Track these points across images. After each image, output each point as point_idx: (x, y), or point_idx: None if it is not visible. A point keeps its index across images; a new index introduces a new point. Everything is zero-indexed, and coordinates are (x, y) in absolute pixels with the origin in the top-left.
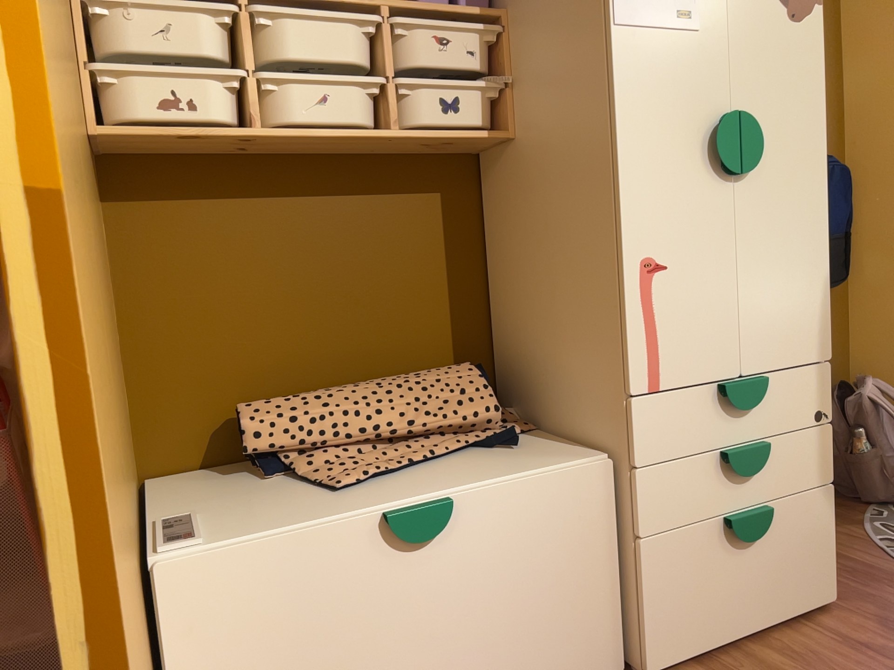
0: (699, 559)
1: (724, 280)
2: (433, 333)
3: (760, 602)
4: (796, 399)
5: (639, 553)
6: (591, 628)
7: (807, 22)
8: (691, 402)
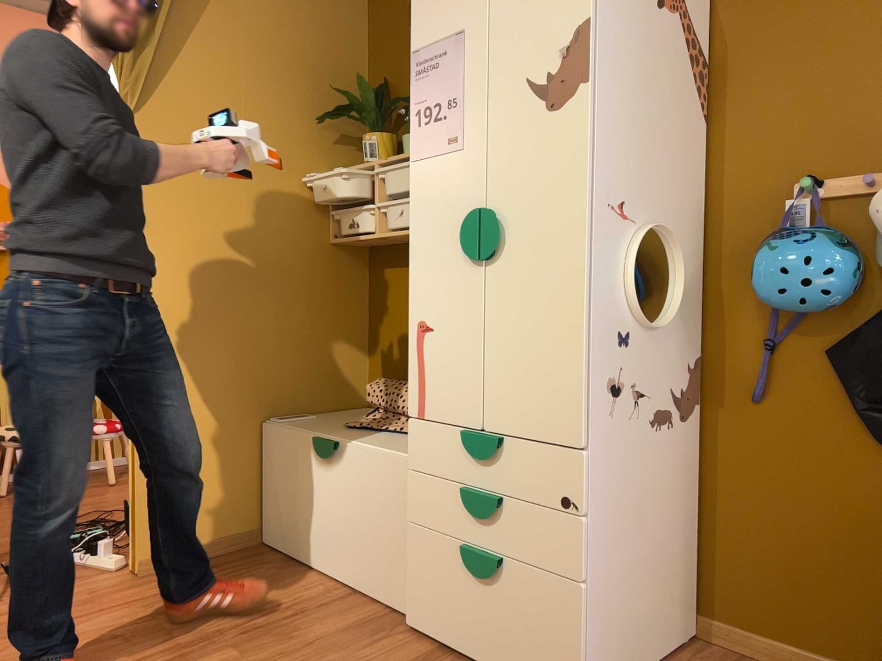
0: (443, 566)
1: (472, 346)
2: None
3: (492, 644)
4: (540, 475)
5: (410, 533)
6: (395, 570)
7: (569, 107)
8: (444, 437)
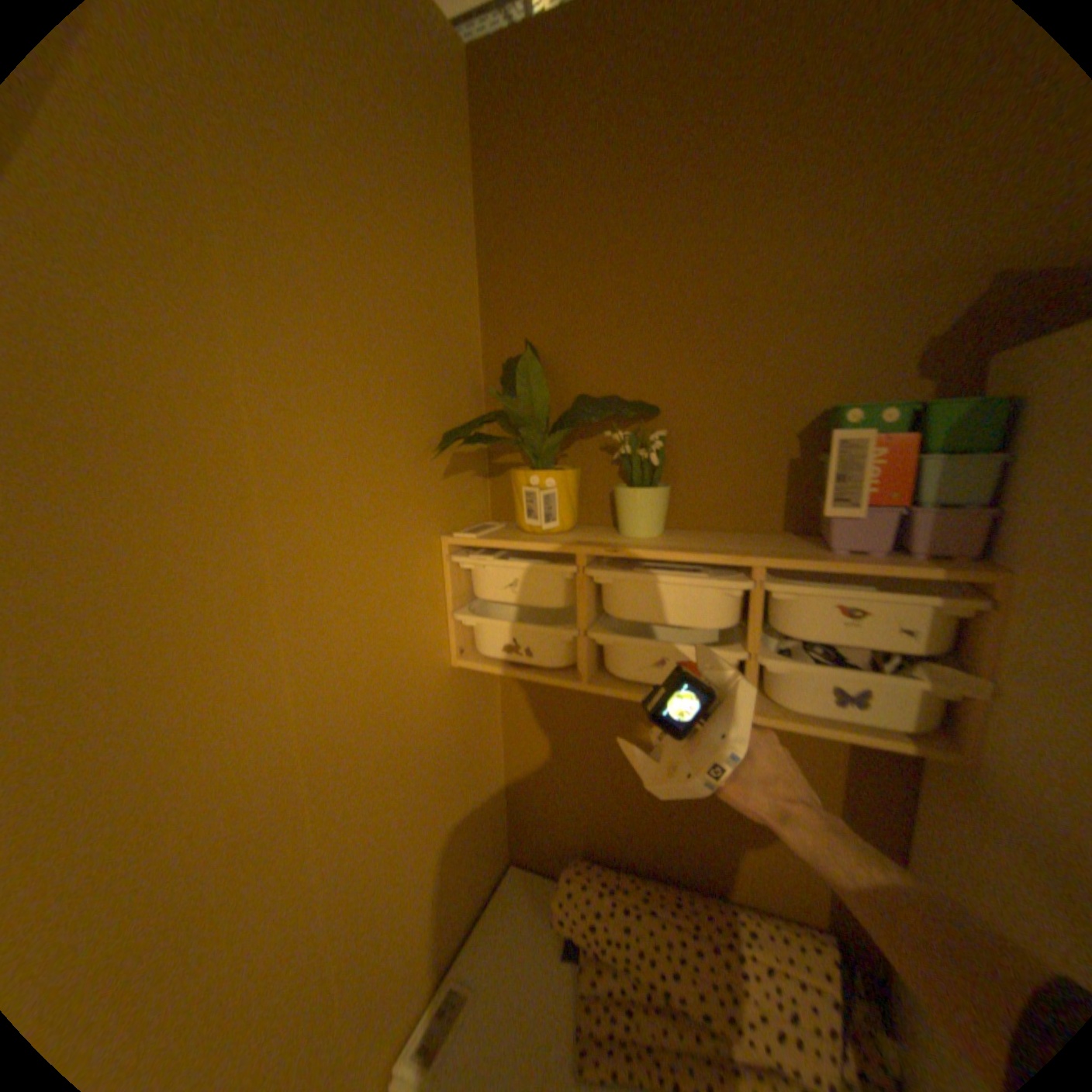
0: None
1: None
2: (803, 878)
3: None
4: None
5: None
6: None
7: None
8: None
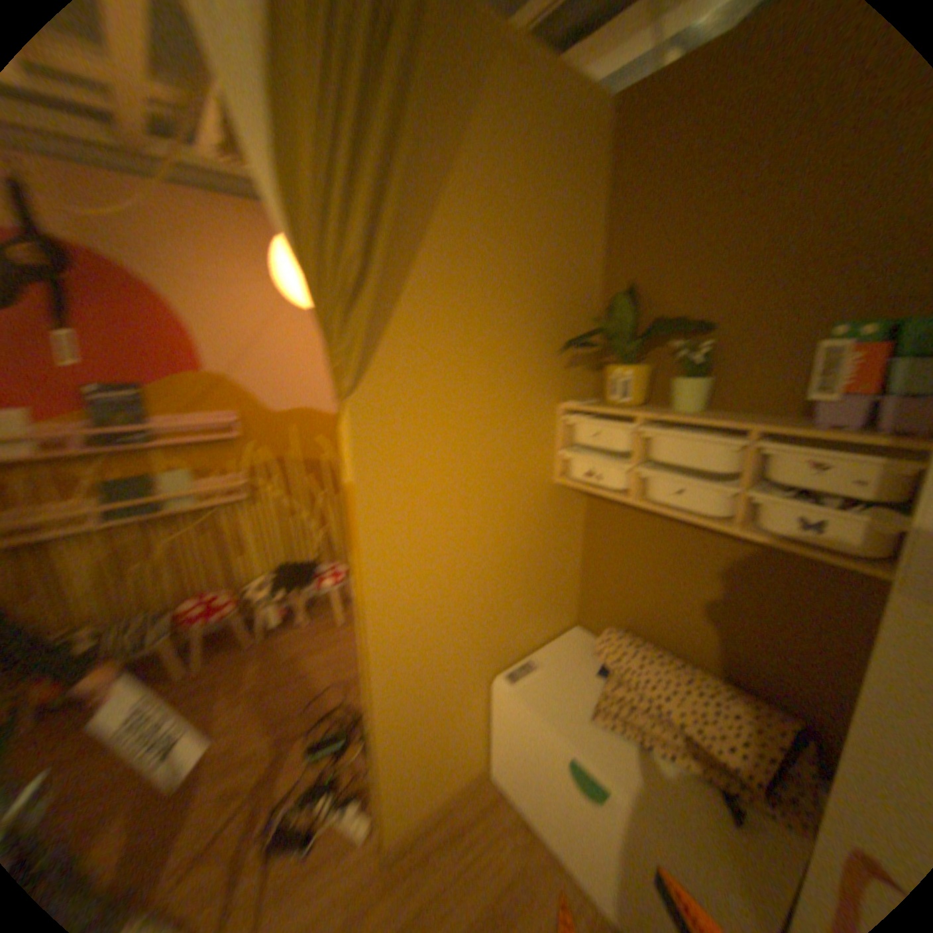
0: None
1: None
2: (786, 677)
3: None
4: None
5: None
6: None
7: None
8: None
